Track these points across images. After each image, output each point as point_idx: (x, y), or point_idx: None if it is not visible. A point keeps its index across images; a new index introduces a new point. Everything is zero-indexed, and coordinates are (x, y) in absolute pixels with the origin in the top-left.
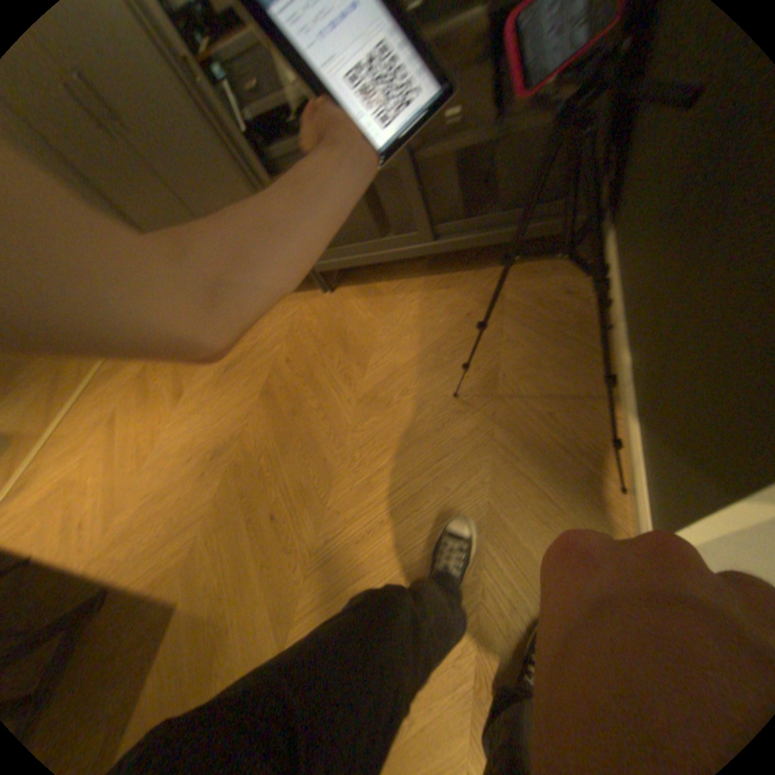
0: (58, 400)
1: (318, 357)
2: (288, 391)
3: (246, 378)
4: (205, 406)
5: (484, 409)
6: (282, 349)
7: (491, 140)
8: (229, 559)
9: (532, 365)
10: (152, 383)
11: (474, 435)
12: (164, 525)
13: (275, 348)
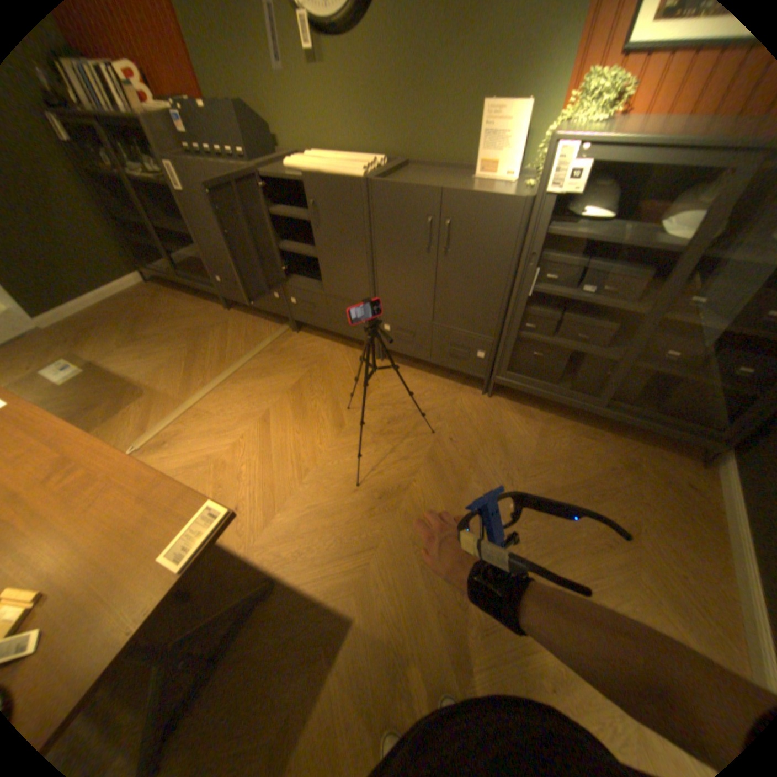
0: (201, 372)
1: (480, 448)
2: (453, 465)
3: (411, 437)
4: (369, 444)
5: (631, 551)
6: (444, 425)
7: (691, 378)
8: (406, 594)
9: (668, 531)
10: (310, 400)
11: (624, 569)
12: (334, 539)
13: (438, 421)
